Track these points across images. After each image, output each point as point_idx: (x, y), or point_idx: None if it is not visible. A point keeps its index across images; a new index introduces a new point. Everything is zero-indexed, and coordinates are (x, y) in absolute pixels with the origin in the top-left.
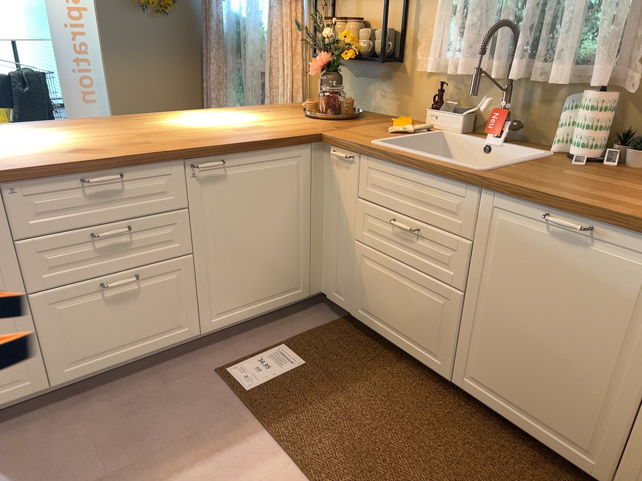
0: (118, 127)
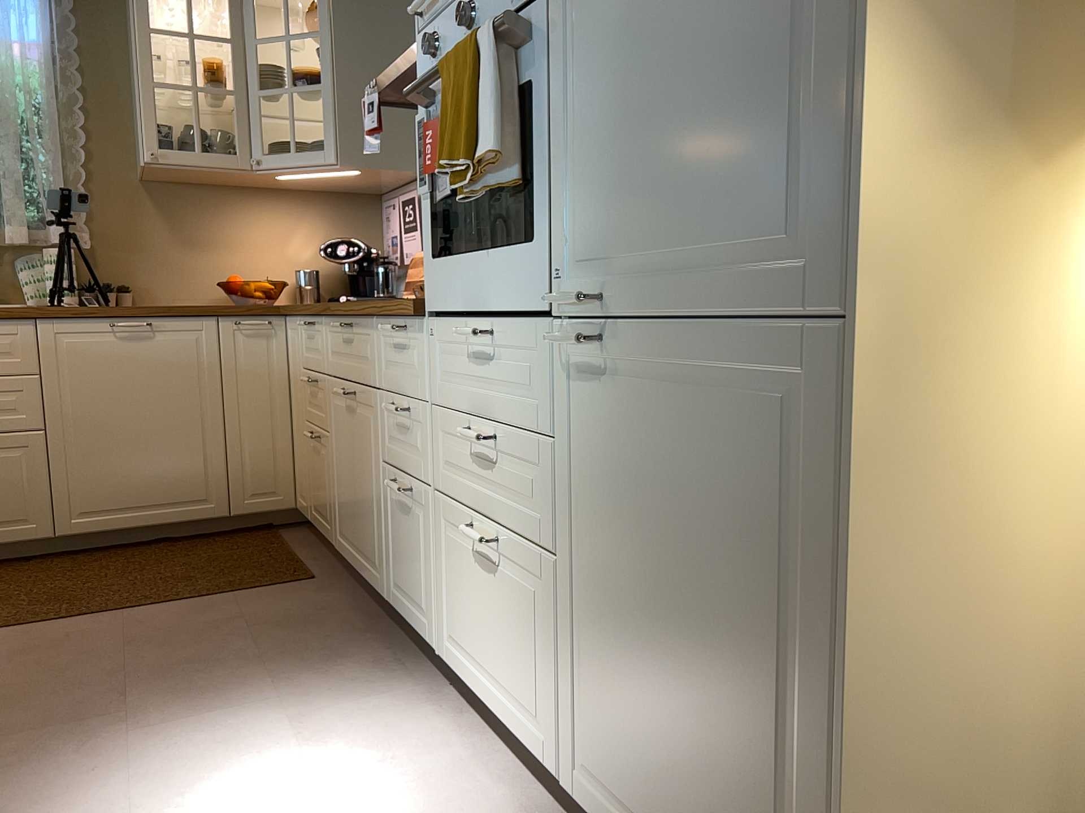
0: None
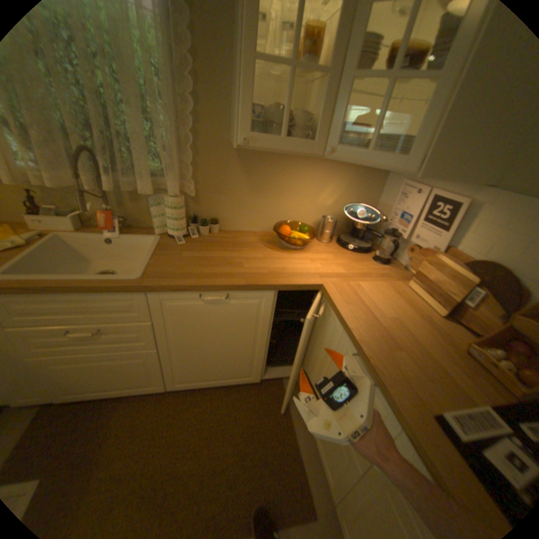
0: None
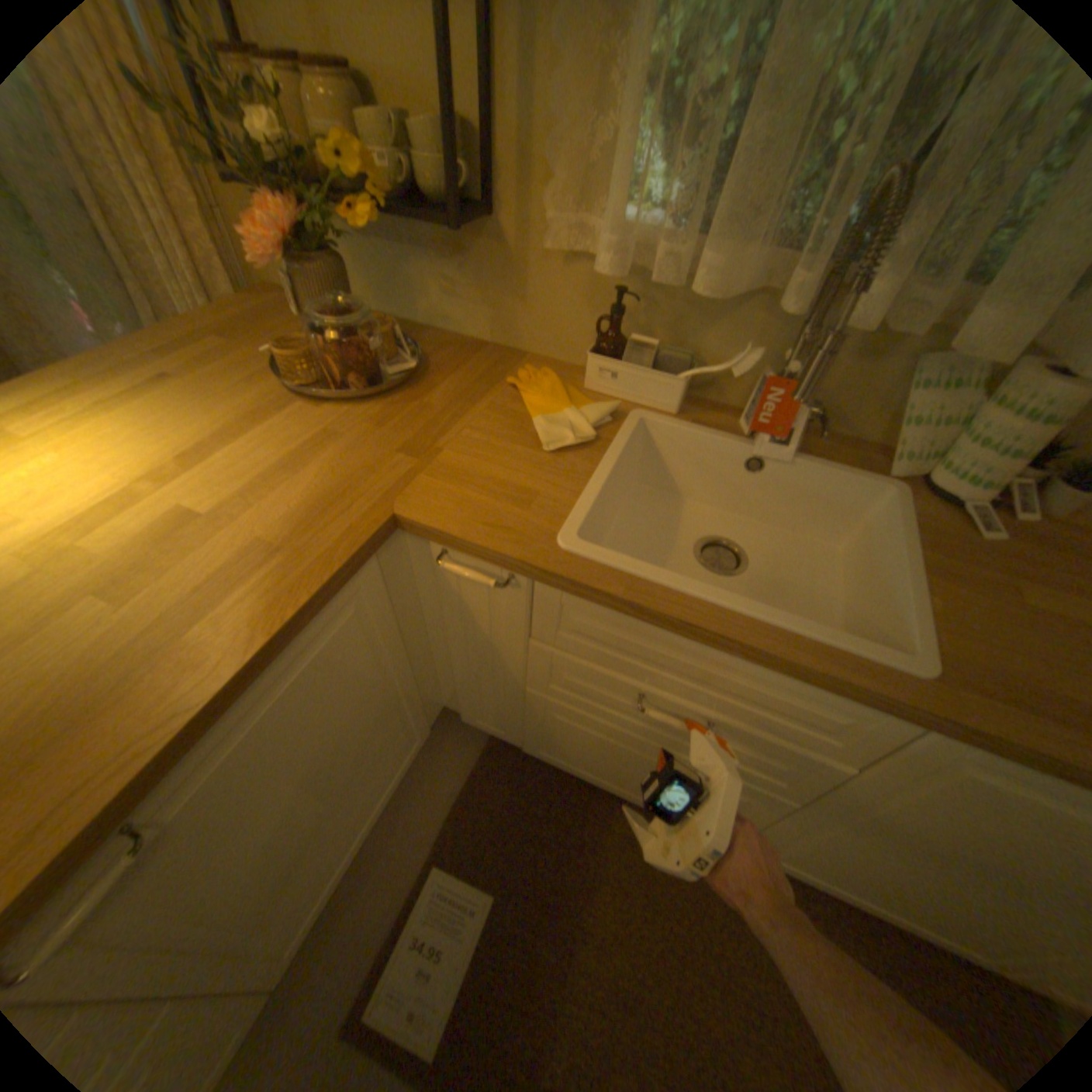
0: None
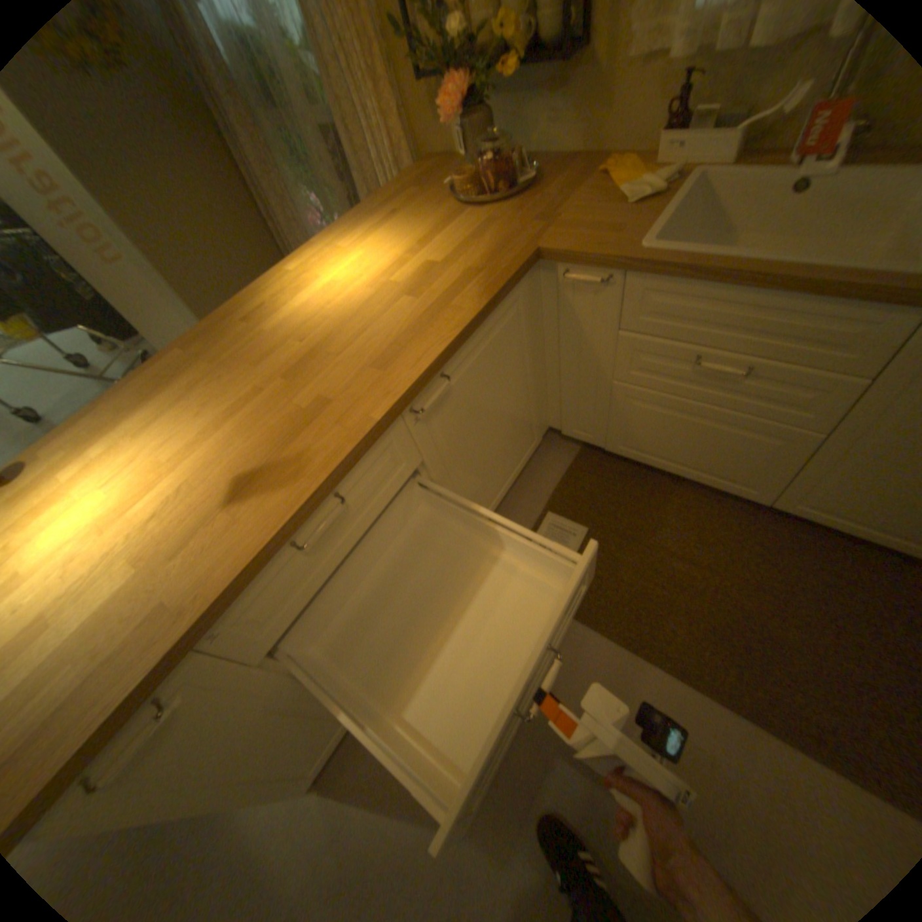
0: (229, 358)
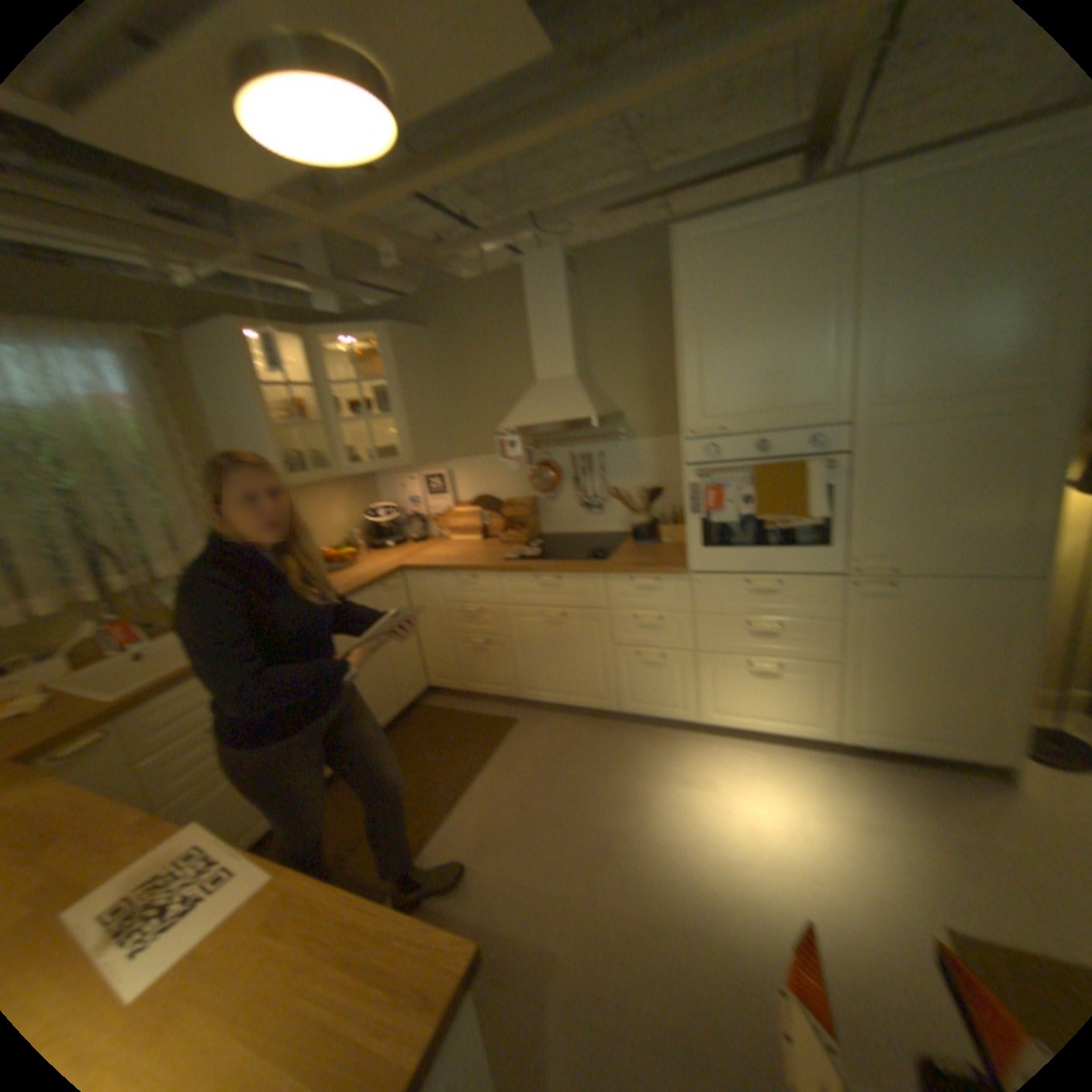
0: None
